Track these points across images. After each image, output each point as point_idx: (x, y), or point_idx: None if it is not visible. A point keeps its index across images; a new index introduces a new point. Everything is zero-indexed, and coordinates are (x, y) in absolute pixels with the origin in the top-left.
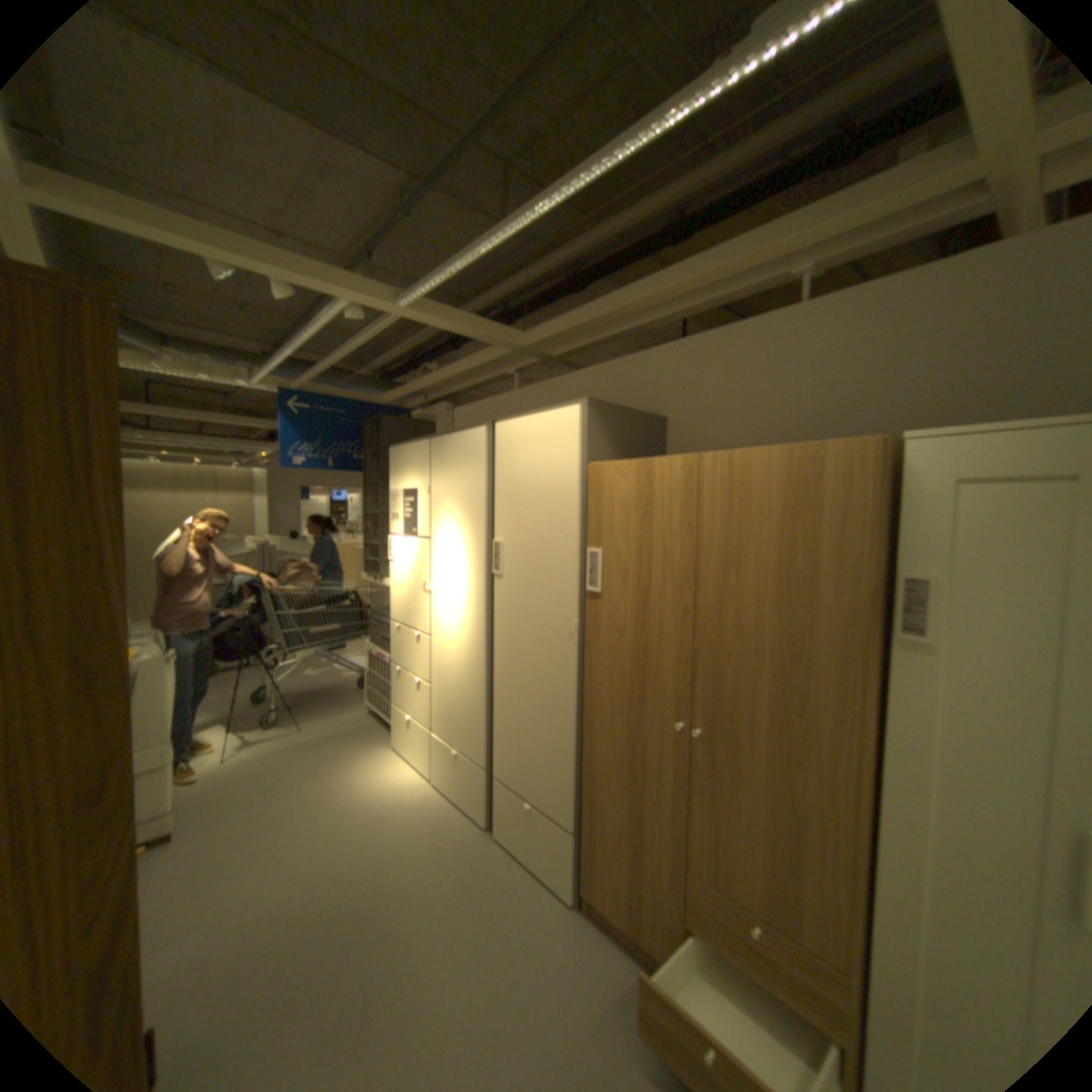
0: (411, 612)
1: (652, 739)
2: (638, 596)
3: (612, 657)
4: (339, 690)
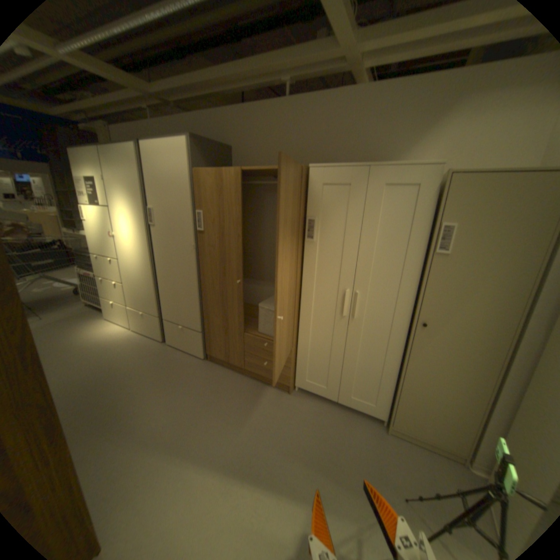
0: (102, 248)
1: (229, 289)
2: (220, 231)
3: (211, 258)
4: (61, 297)
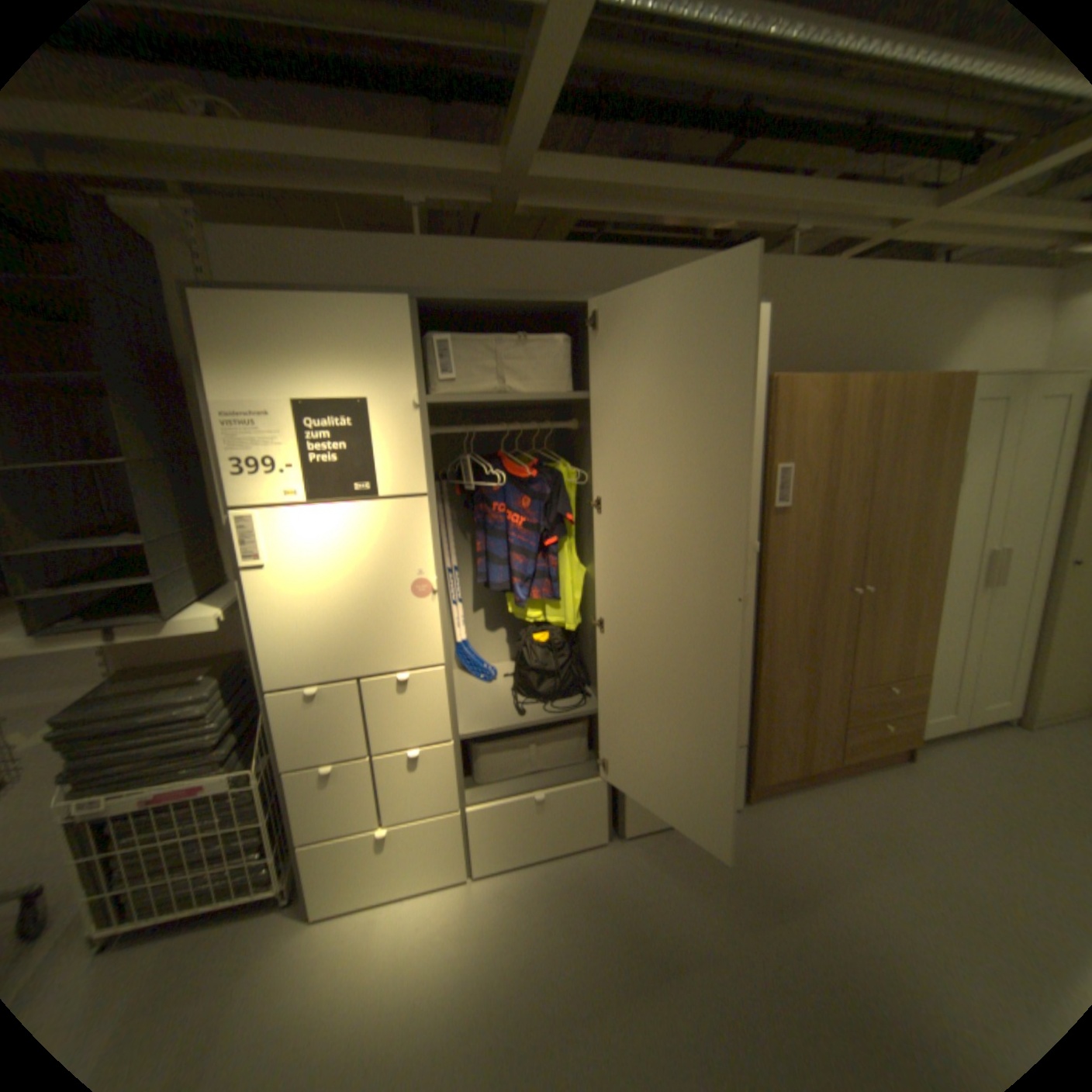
0: (359, 646)
1: (831, 614)
2: (827, 500)
3: (798, 563)
4: None
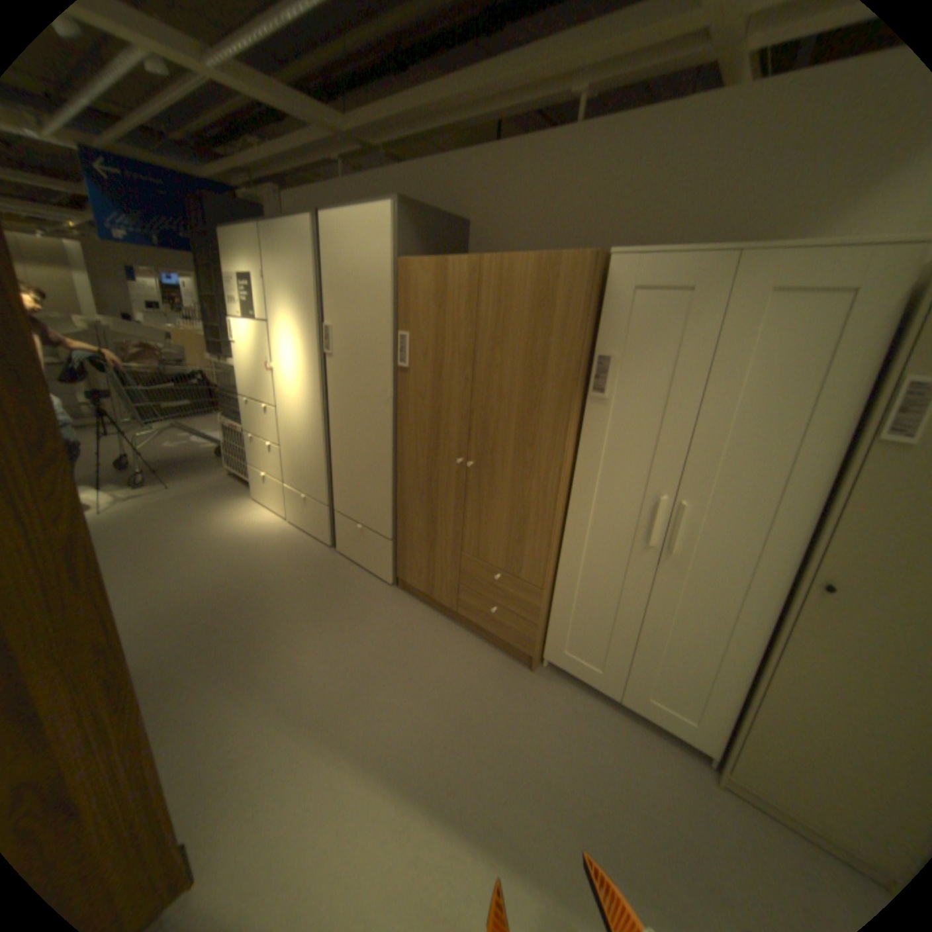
0: (256, 387)
1: (442, 471)
2: (435, 370)
3: (416, 416)
4: (198, 458)
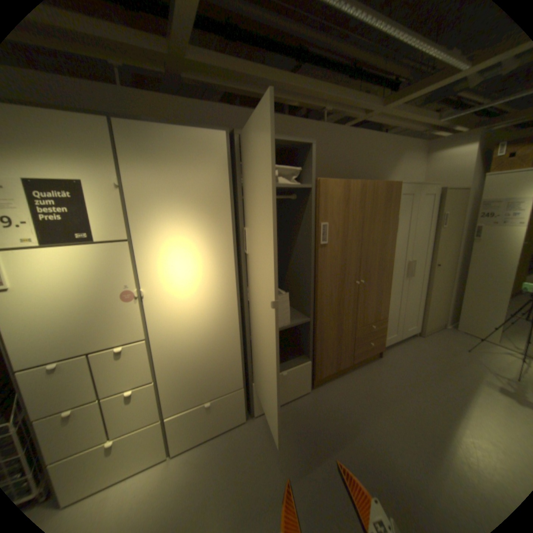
0: (86, 334)
1: (346, 294)
2: (343, 240)
3: (331, 271)
4: None
